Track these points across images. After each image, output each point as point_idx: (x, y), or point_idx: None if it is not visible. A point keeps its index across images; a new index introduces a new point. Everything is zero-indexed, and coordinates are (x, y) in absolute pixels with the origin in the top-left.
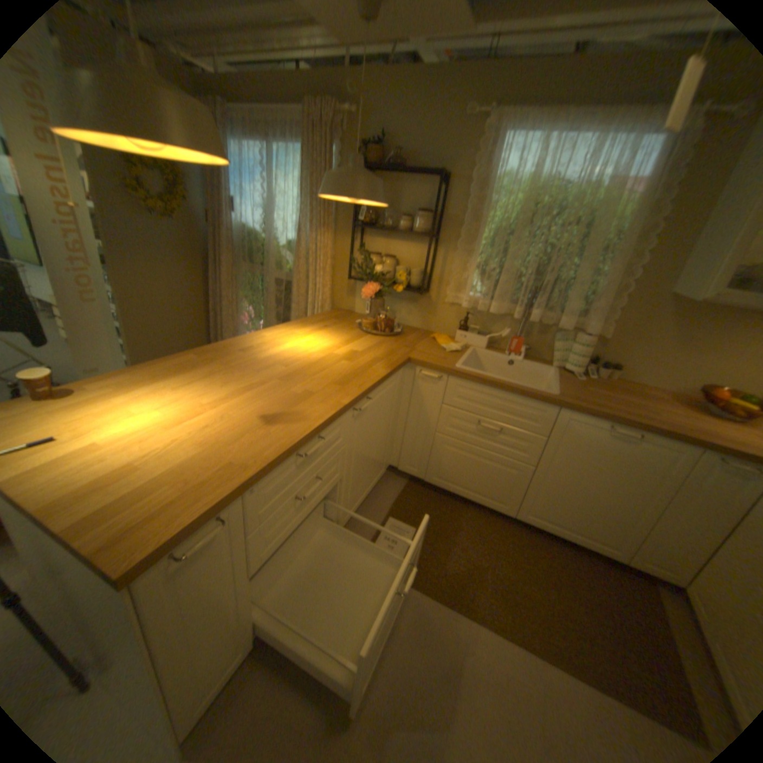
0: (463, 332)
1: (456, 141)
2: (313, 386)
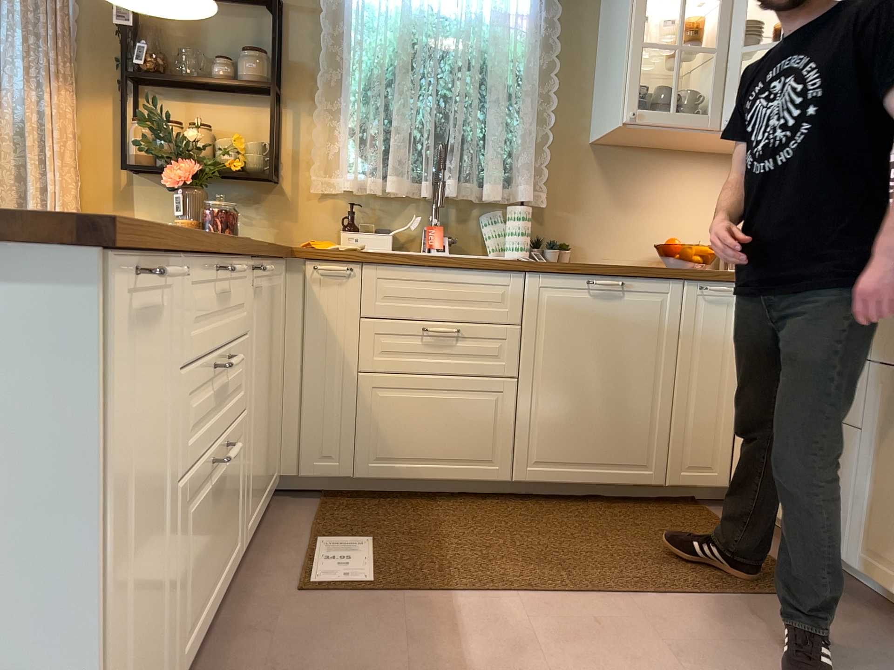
0: (352, 233)
1: None
2: None
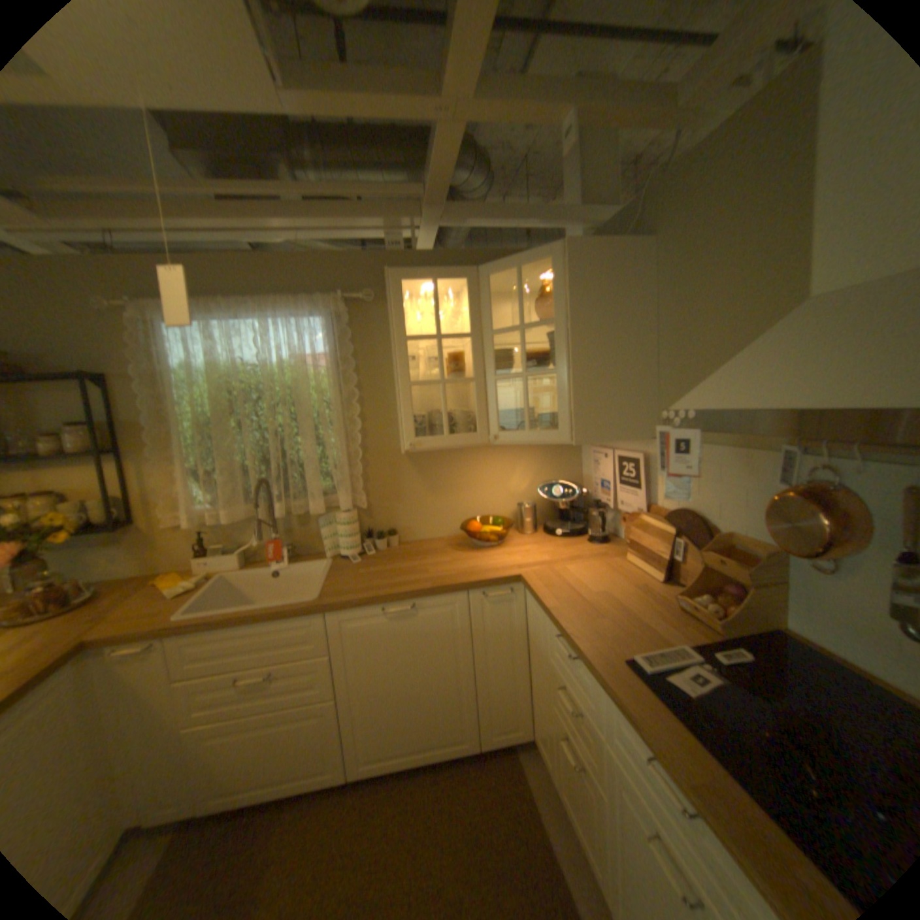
0: (201, 561)
1: (97, 340)
2: None
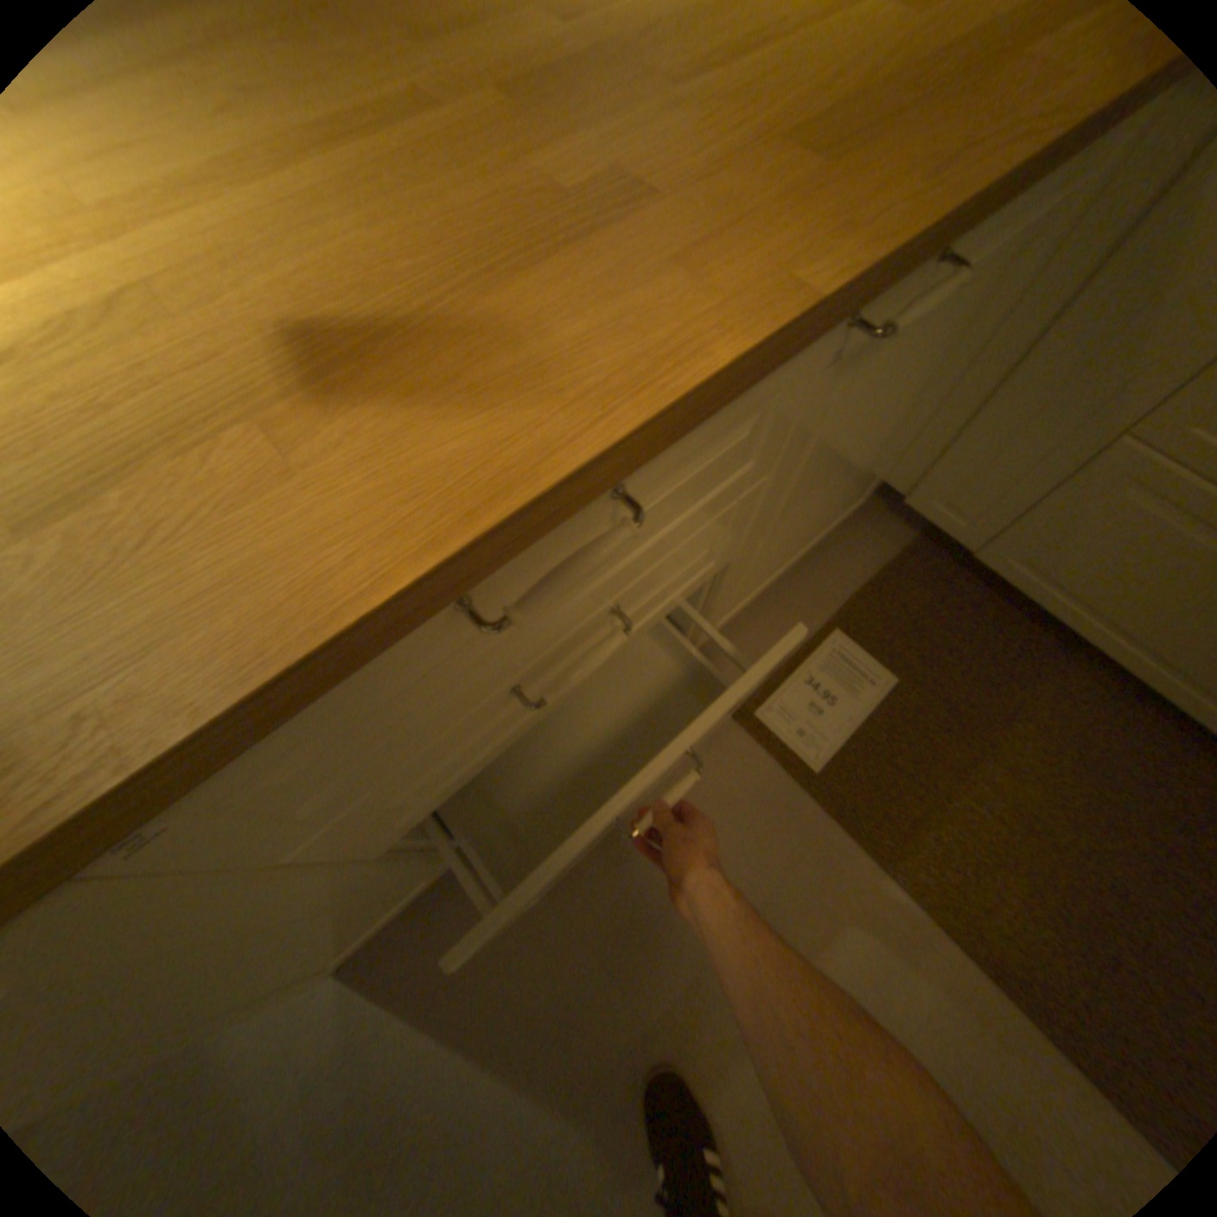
0: None
1: None
2: (667, 145)
